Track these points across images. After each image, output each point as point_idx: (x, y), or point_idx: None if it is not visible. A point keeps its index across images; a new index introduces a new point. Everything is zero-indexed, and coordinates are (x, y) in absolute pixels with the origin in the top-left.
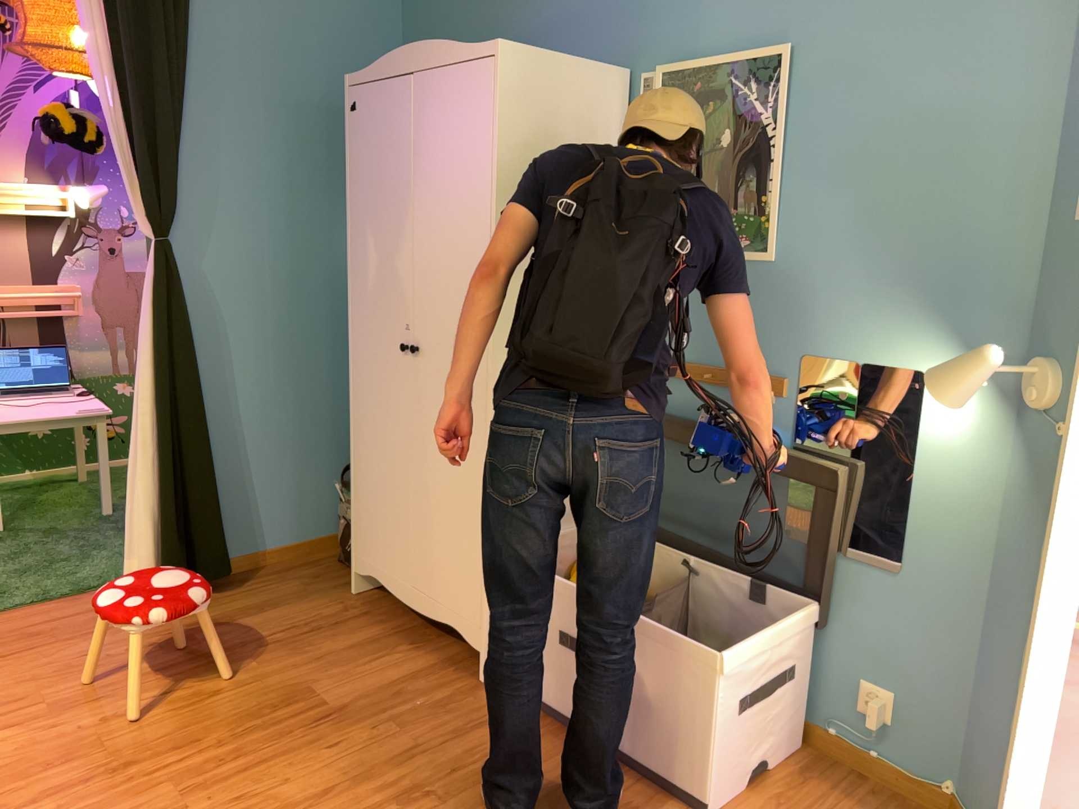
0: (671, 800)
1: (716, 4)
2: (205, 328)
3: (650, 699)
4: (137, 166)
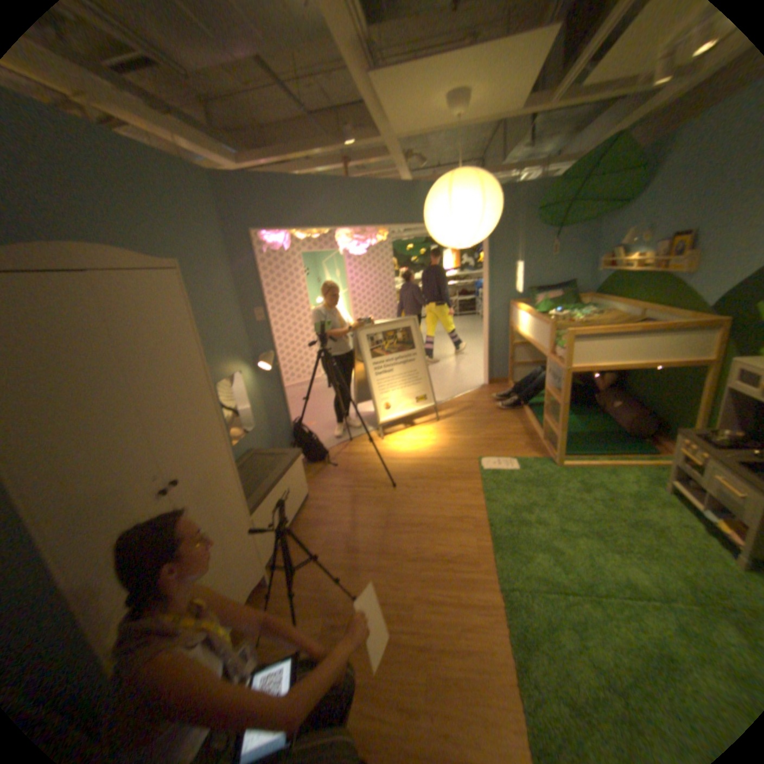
0: (307, 504)
1: (125, 245)
2: None
3: (294, 490)
4: None
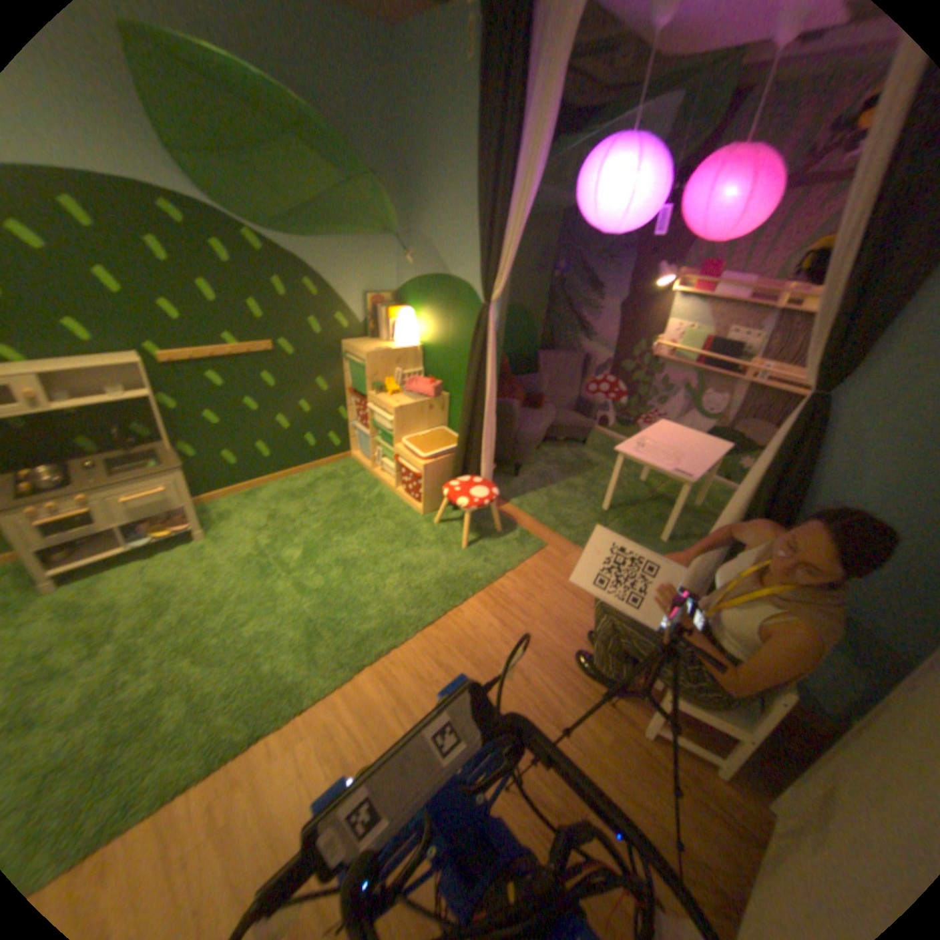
0: None
1: None
2: (831, 494)
3: None
4: (834, 313)
